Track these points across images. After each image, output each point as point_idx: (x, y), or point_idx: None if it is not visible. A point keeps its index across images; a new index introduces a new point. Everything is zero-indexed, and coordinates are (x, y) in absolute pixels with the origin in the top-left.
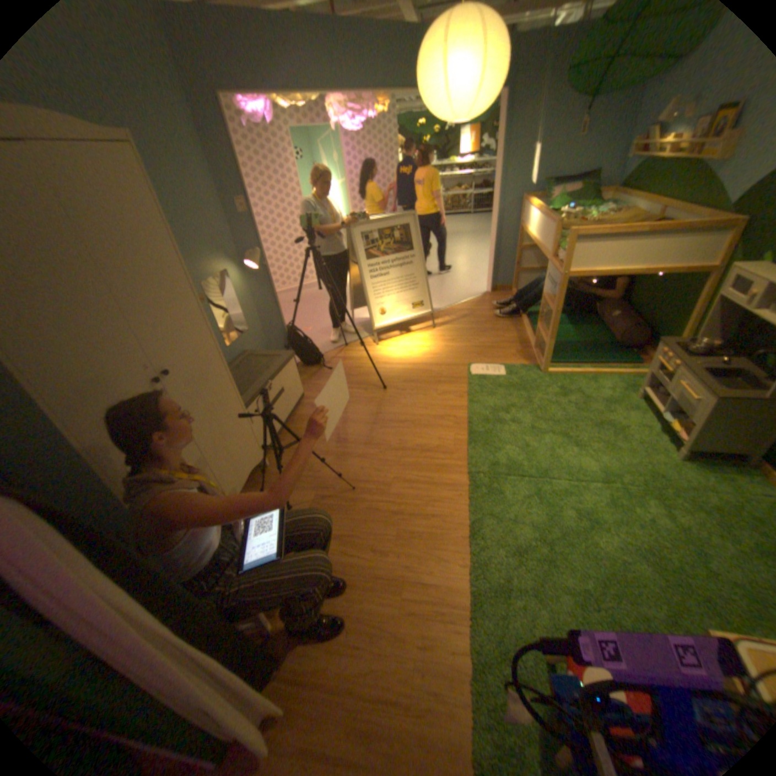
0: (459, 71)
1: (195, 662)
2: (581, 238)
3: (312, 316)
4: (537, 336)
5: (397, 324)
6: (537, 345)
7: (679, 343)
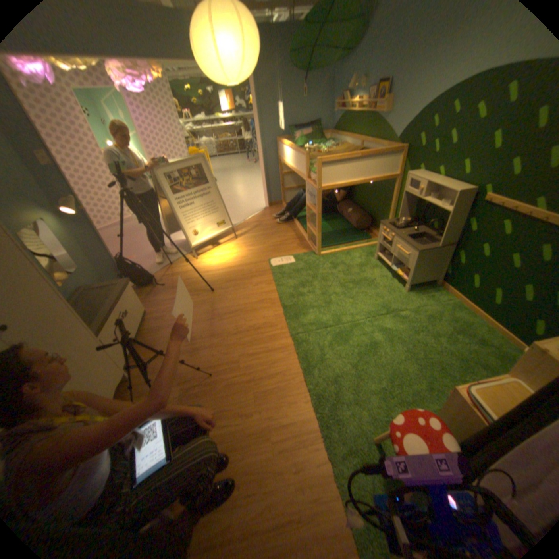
0: (224, 46)
1: None
2: (322, 164)
3: (134, 245)
4: (307, 232)
5: (208, 239)
6: (308, 238)
7: (390, 222)
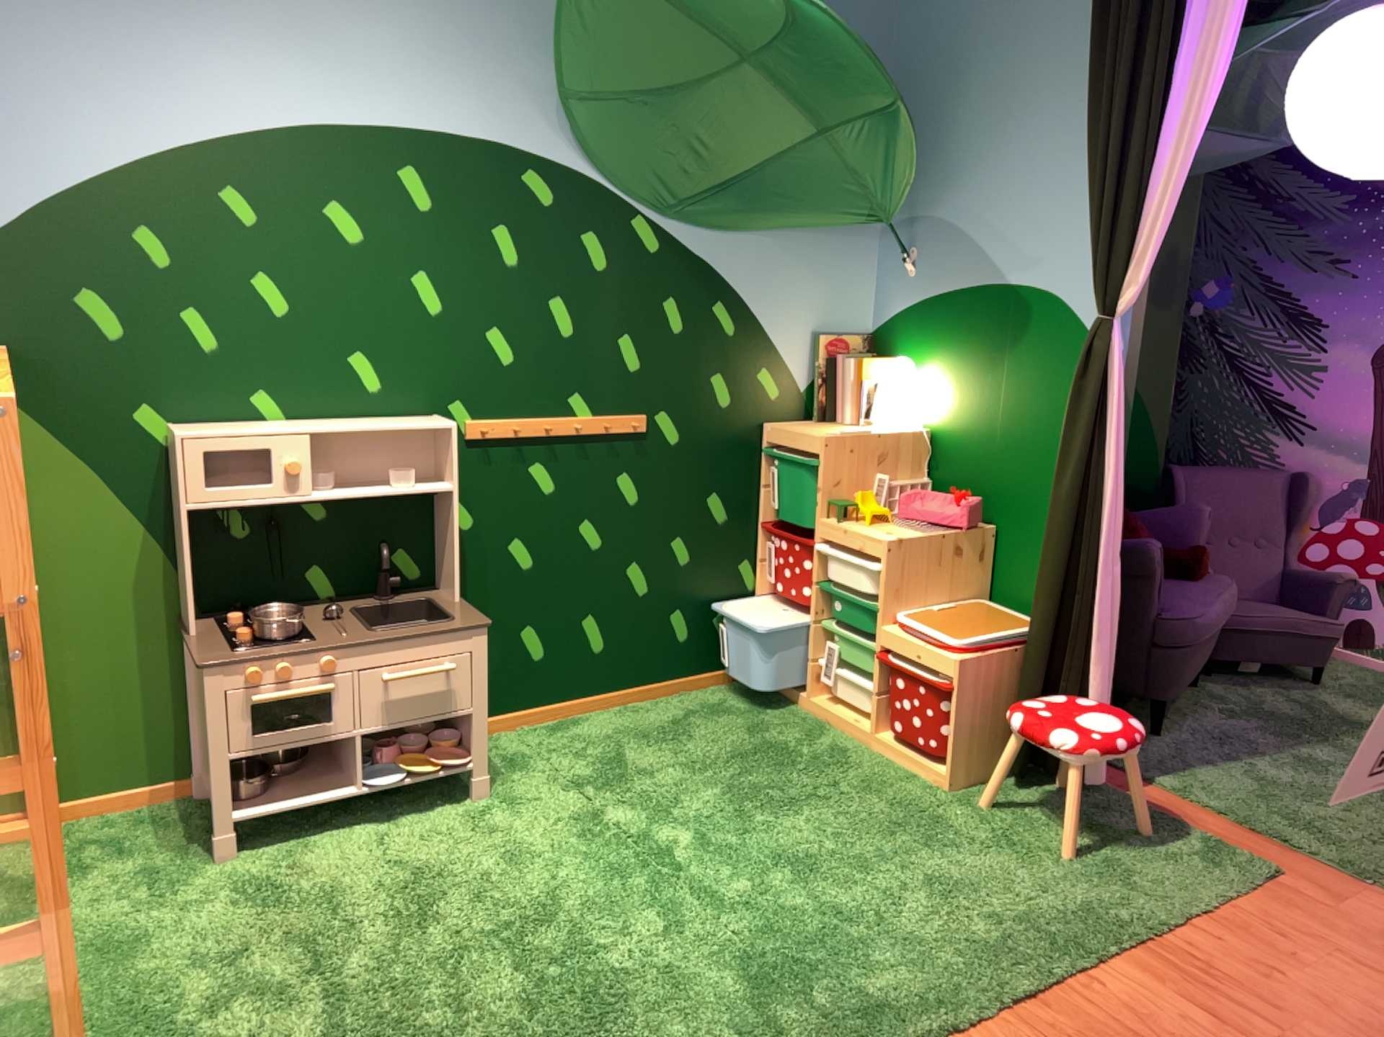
0: None
1: None
2: None
3: None
4: None
5: None
6: None
7: (233, 644)
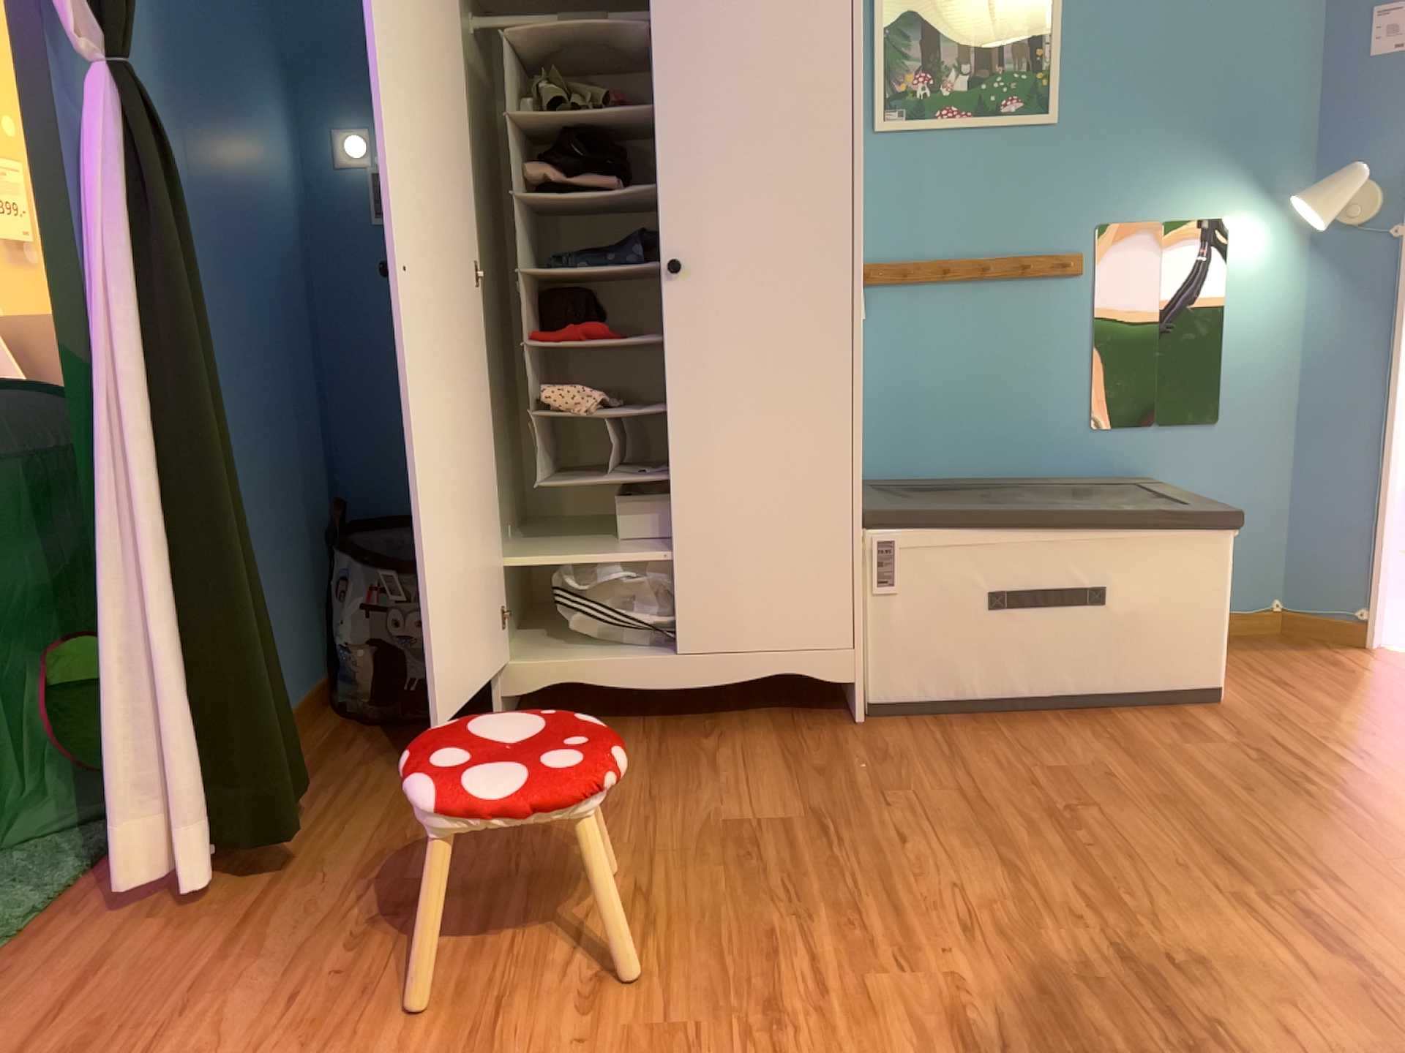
0: None
1: (143, 557)
2: None
3: None
4: None
5: None
6: None
7: None
